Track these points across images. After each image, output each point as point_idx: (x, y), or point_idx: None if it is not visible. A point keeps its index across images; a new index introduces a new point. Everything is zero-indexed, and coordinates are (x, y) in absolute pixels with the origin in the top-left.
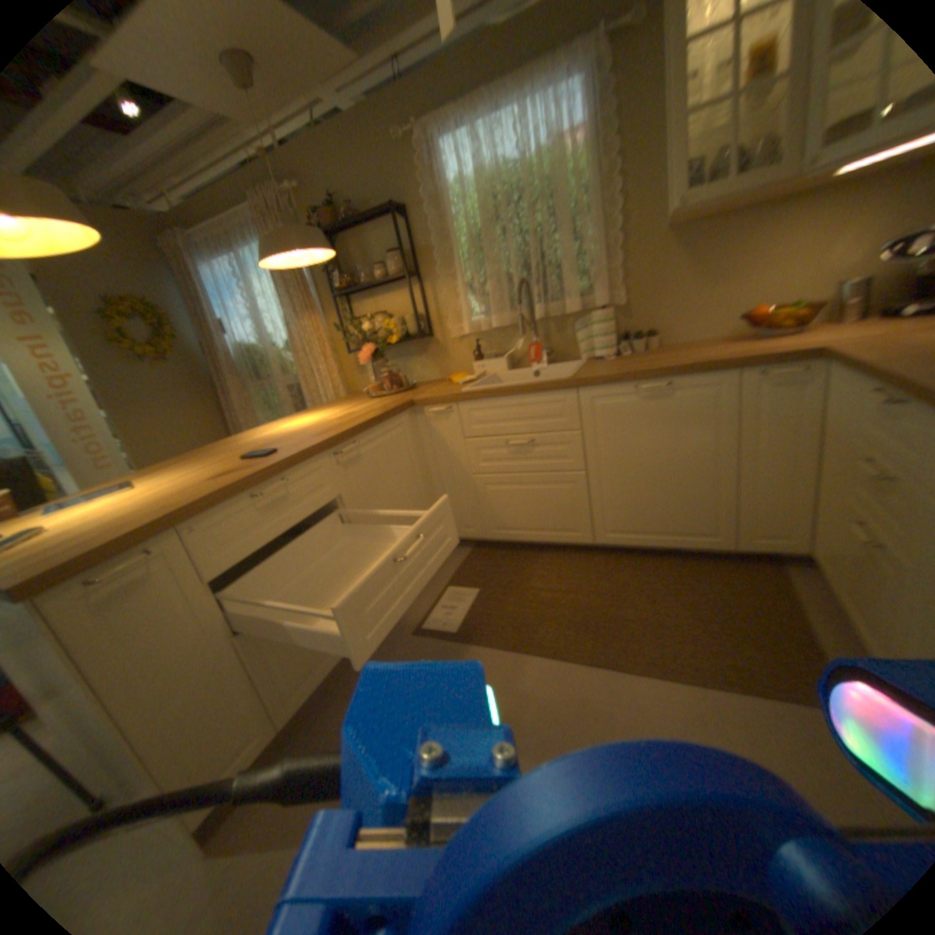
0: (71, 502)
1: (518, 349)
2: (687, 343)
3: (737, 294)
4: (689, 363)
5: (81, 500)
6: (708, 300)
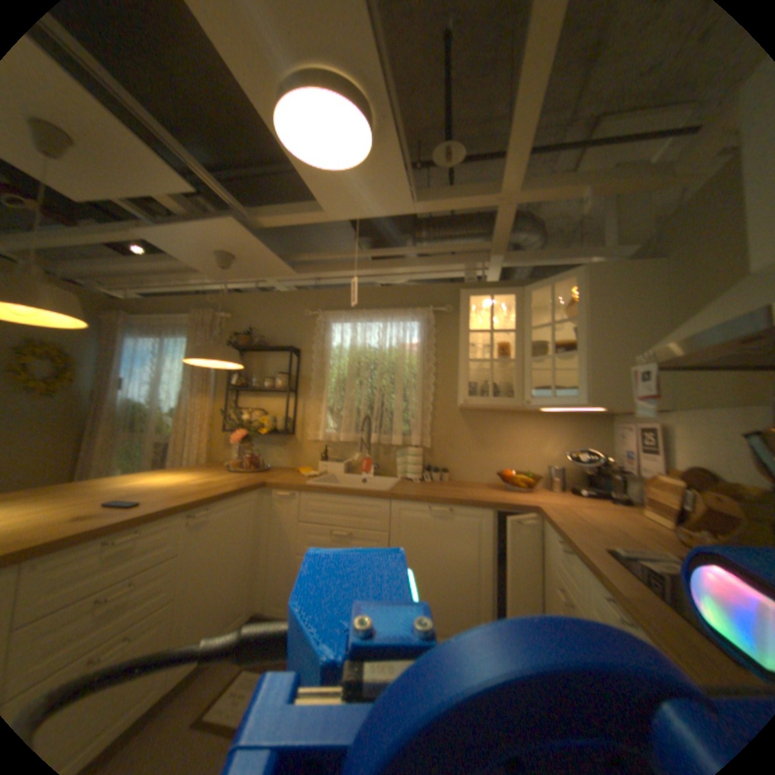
0: None
1: (356, 461)
2: (467, 482)
3: (497, 459)
4: (464, 499)
5: None
6: (480, 458)
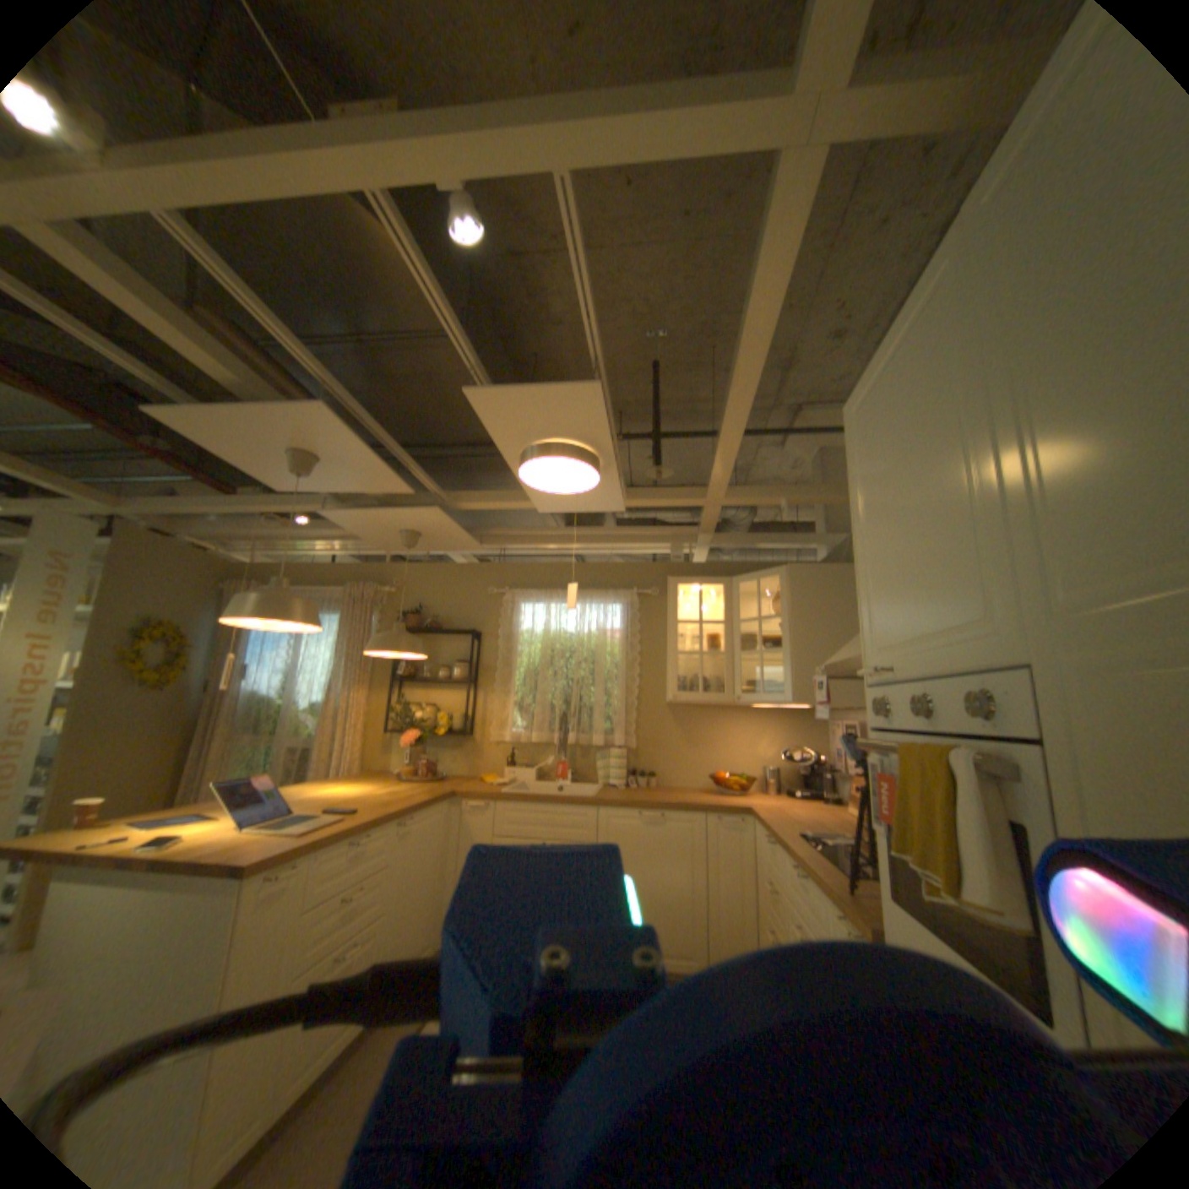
0: (156, 826)
1: (548, 765)
2: (675, 788)
3: (707, 760)
4: (675, 802)
5: (170, 826)
6: (689, 759)
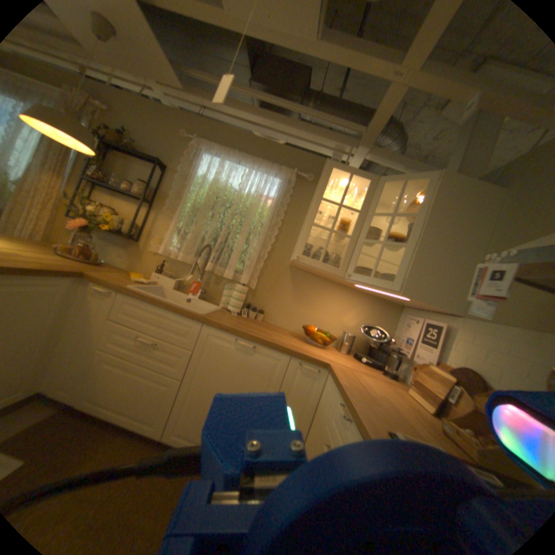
0: None
1: (187, 281)
2: (276, 326)
3: (306, 314)
4: (269, 340)
5: None
6: (293, 309)
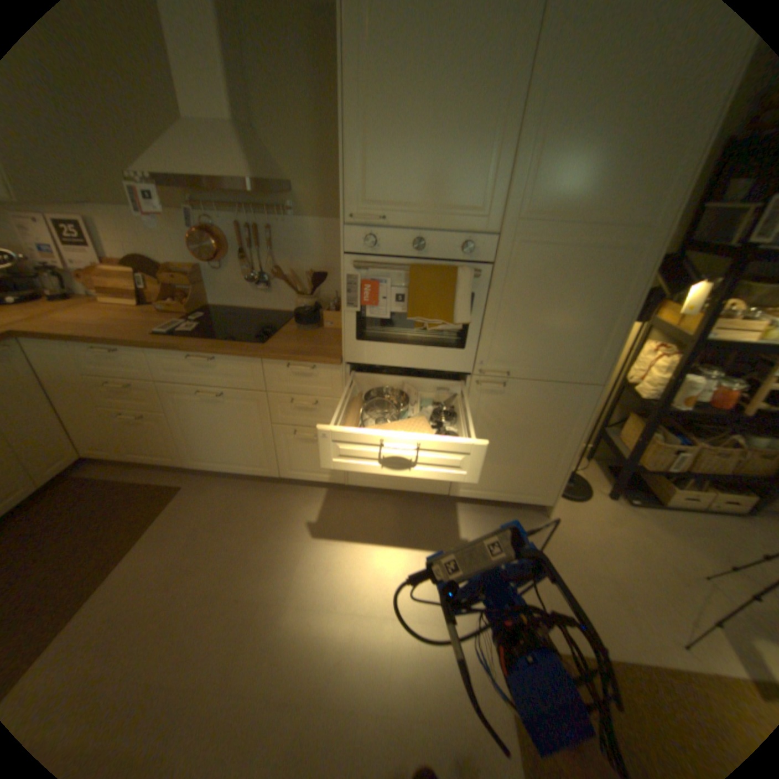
0: None
1: None
2: None
3: None
4: None
5: None
6: None
